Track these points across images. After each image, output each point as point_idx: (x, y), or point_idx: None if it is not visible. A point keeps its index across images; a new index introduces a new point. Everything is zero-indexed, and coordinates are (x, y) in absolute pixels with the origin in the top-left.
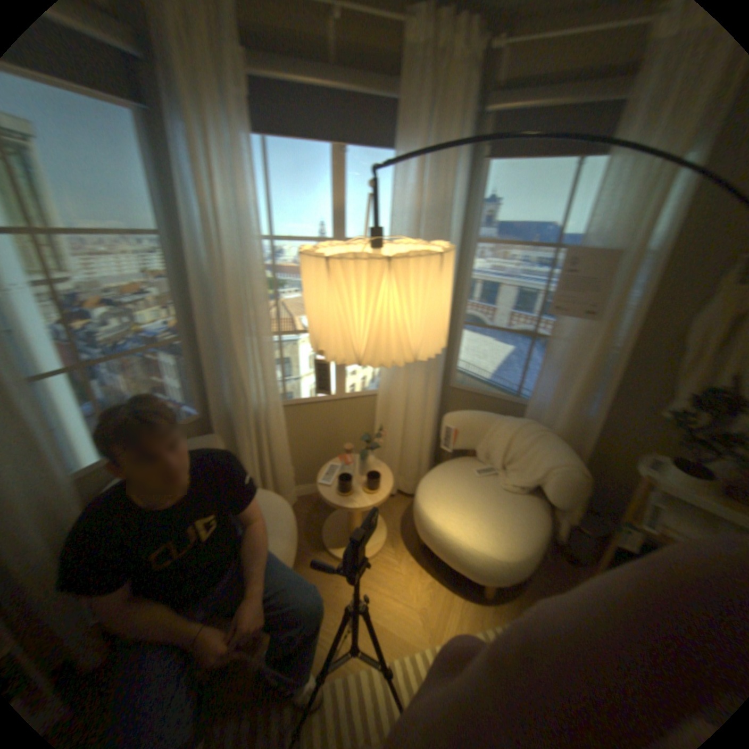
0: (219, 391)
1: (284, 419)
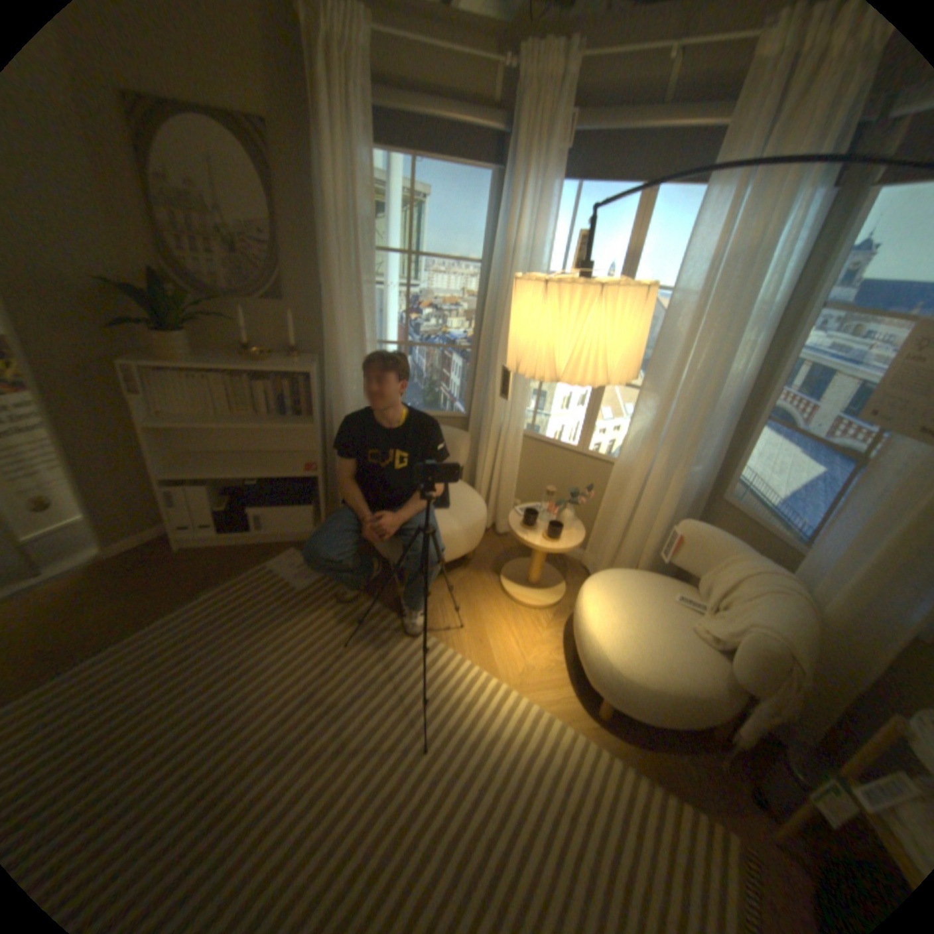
0: (480, 399)
1: (518, 445)
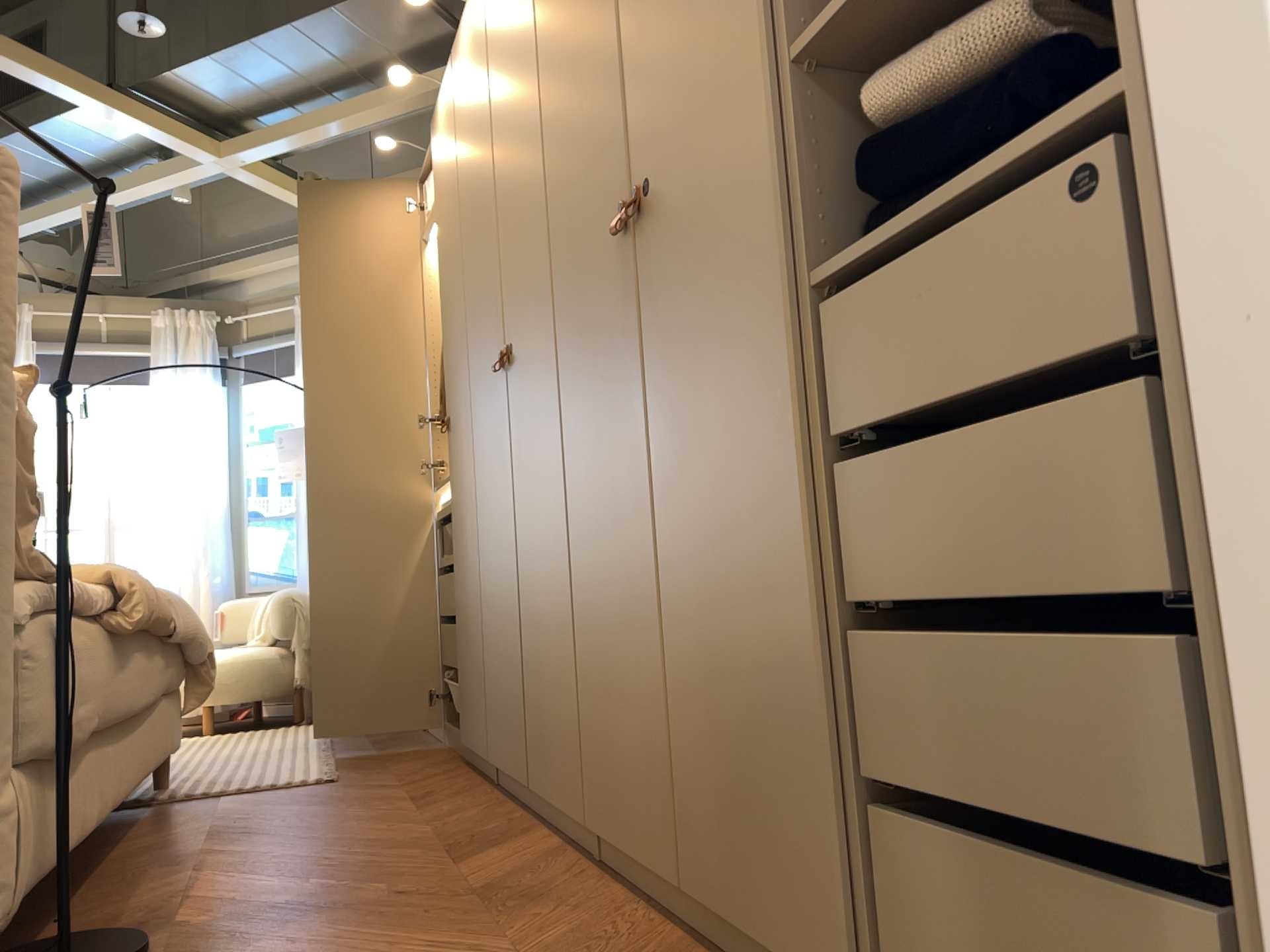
0: None
1: None
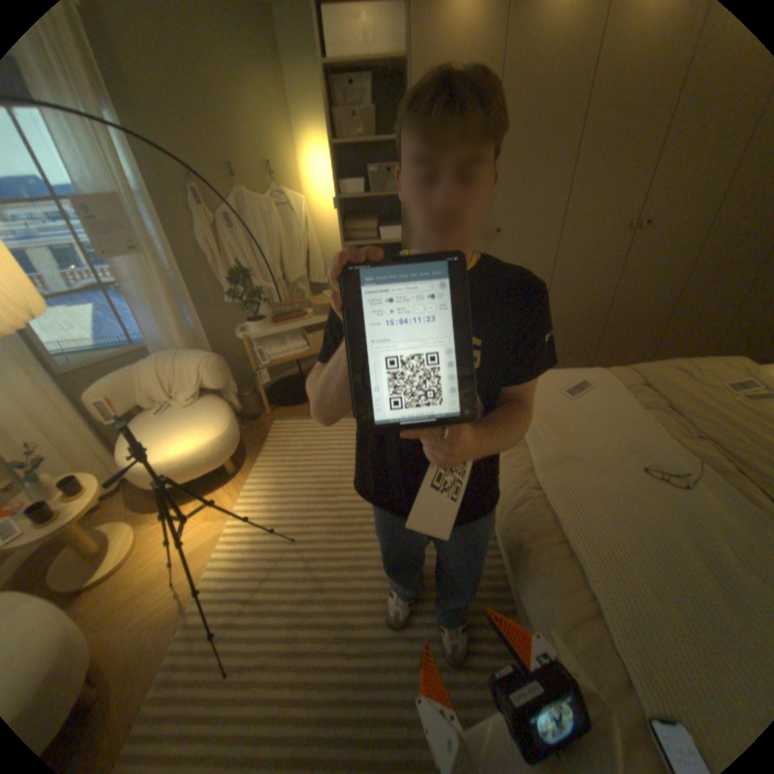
0: None
1: None
